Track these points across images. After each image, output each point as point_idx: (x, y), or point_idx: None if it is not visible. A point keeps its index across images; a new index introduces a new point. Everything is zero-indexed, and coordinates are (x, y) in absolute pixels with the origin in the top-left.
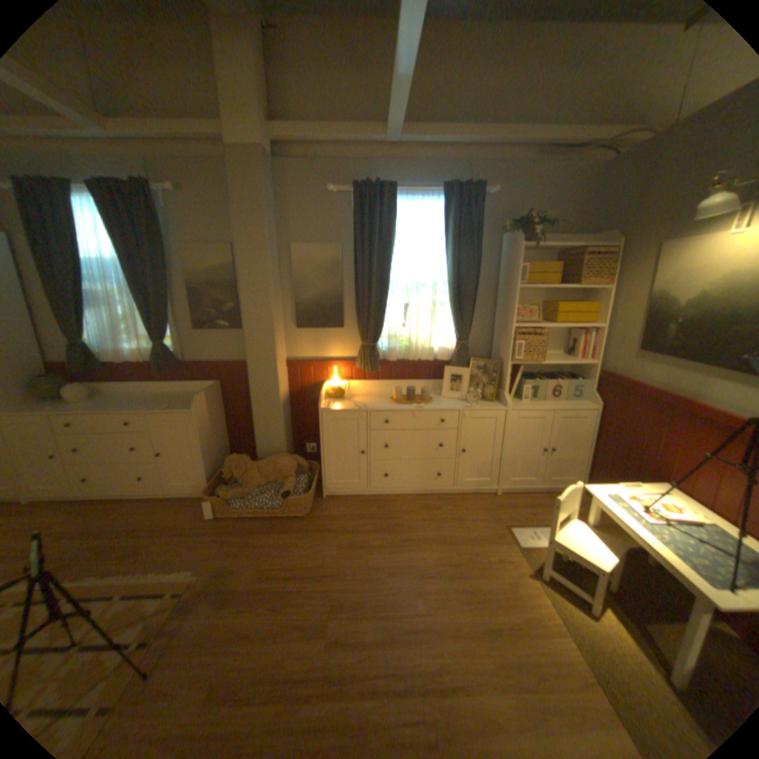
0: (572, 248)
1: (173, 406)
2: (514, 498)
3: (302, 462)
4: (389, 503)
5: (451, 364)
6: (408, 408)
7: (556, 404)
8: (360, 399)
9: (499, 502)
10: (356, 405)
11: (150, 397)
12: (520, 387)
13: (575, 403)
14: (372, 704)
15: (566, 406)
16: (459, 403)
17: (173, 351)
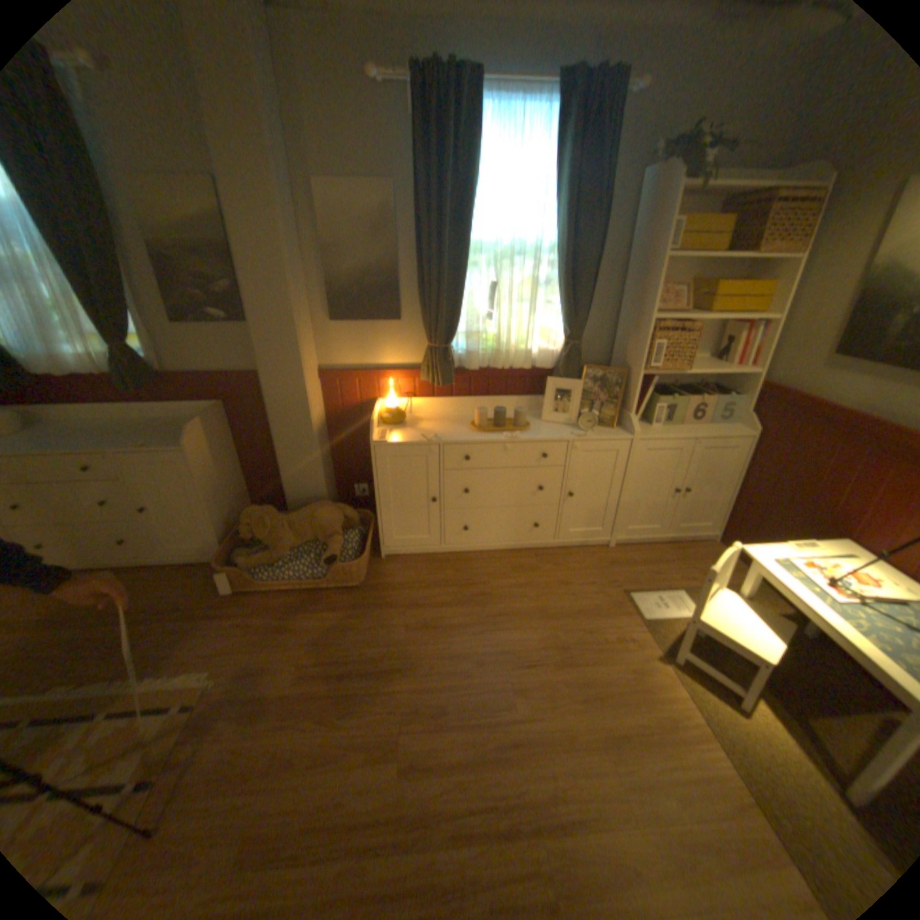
0: (752, 192)
1: (152, 442)
2: (631, 551)
3: (350, 513)
4: (470, 564)
5: (556, 374)
6: (497, 439)
7: (698, 429)
8: (428, 426)
9: (612, 558)
10: (423, 436)
11: (119, 426)
12: (650, 407)
13: (723, 428)
14: (467, 854)
15: (713, 432)
16: (567, 431)
17: (143, 356)
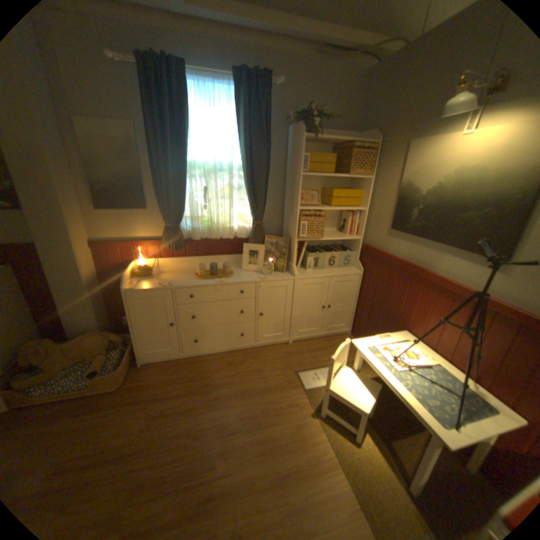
0: (344, 143)
1: None
2: (301, 345)
3: (114, 338)
4: (200, 364)
5: (250, 241)
6: (211, 283)
7: (331, 271)
8: (167, 277)
9: (290, 351)
10: (160, 284)
11: None
12: (305, 259)
13: (344, 270)
14: None
15: (338, 272)
16: (256, 276)
17: None
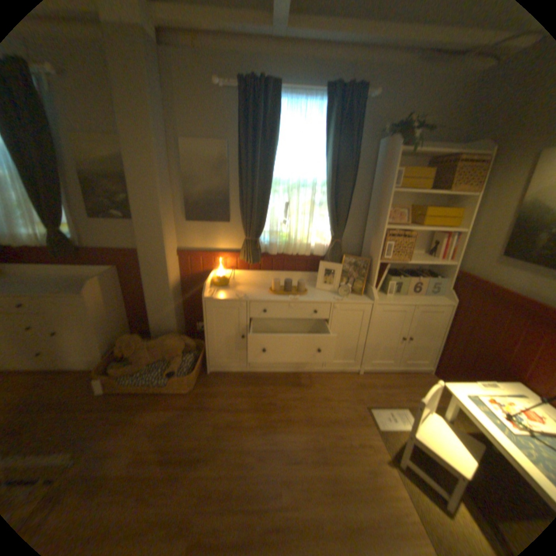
0: (446, 155)
1: (64, 291)
2: (374, 378)
3: (189, 343)
4: (265, 382)
5: (326, 260)
6: (285, 300)
7: (417, 299)
8: (242, 289)
9: (361, 383)
10: (237, 296)
11: (48, 280)
12: (386, 283)
13: (433, 299)
14: None
15: (426, 302)
16: (331, 296)
17: (69, 238)
